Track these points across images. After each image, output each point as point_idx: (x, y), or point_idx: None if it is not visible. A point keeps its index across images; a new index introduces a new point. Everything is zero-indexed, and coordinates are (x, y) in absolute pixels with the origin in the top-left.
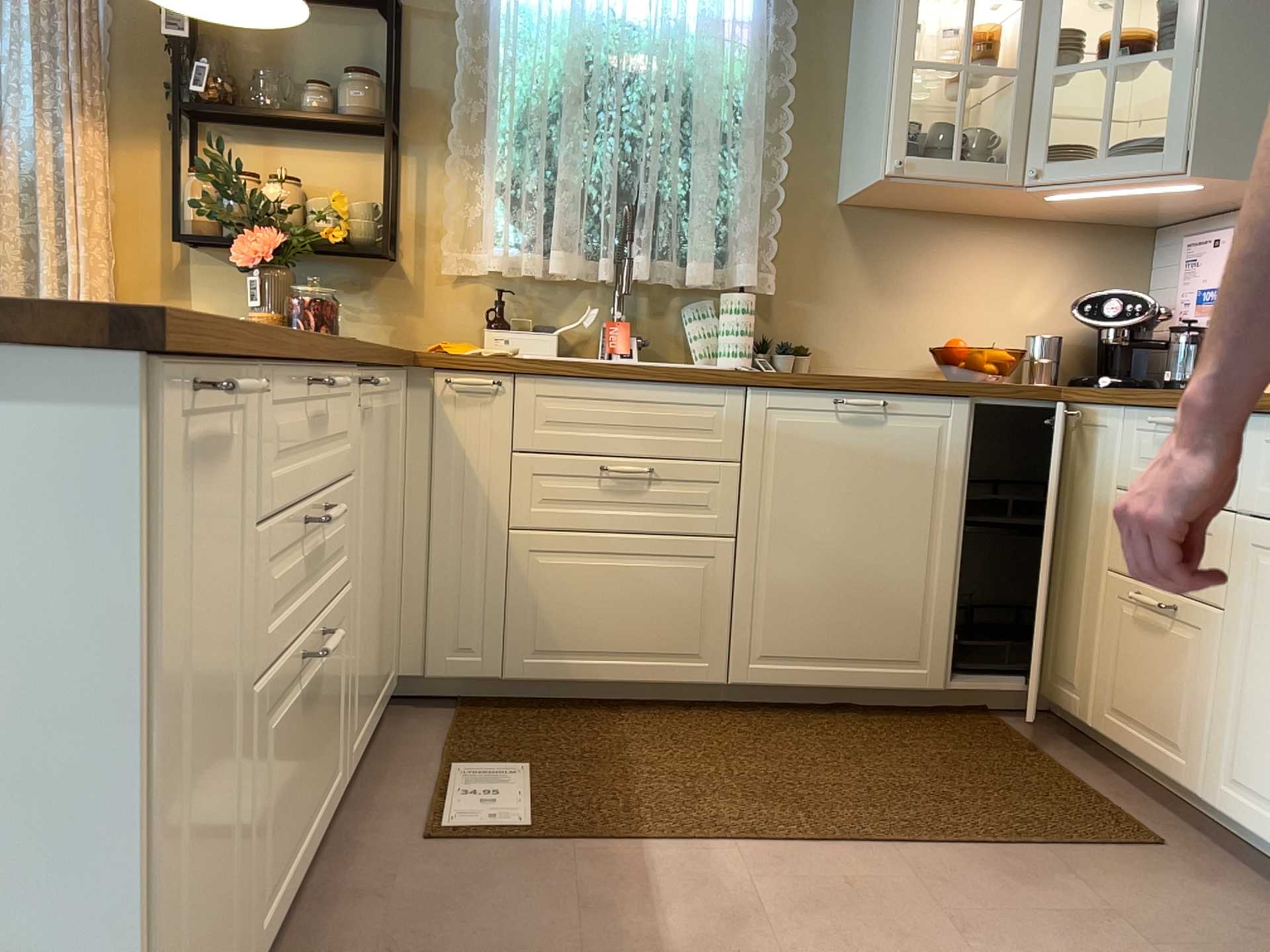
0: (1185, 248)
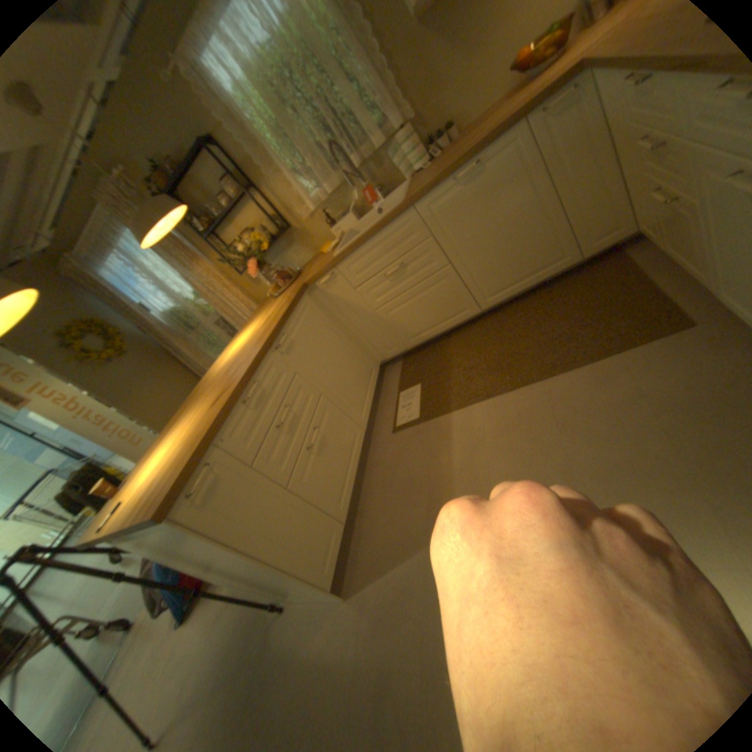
0: None
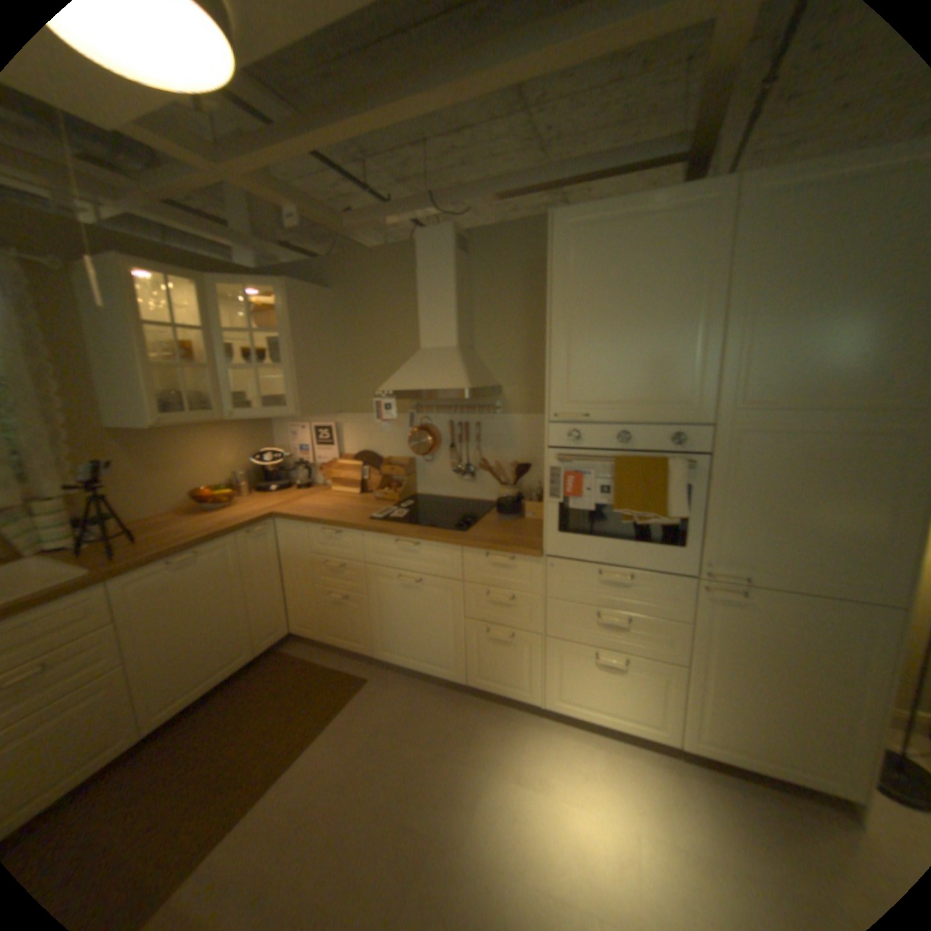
0: (286, 427)
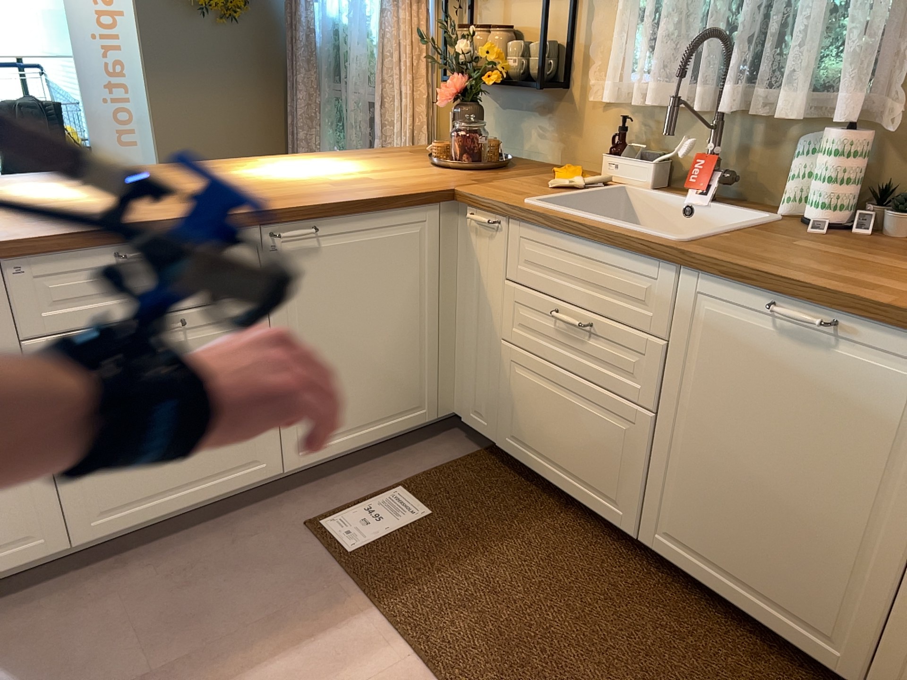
0: None
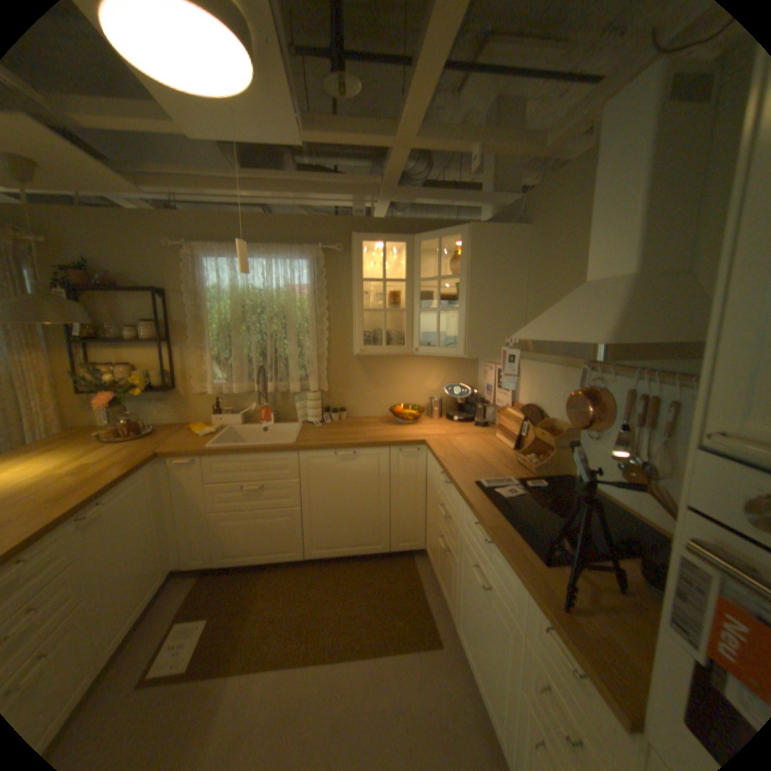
0: (483, 366)
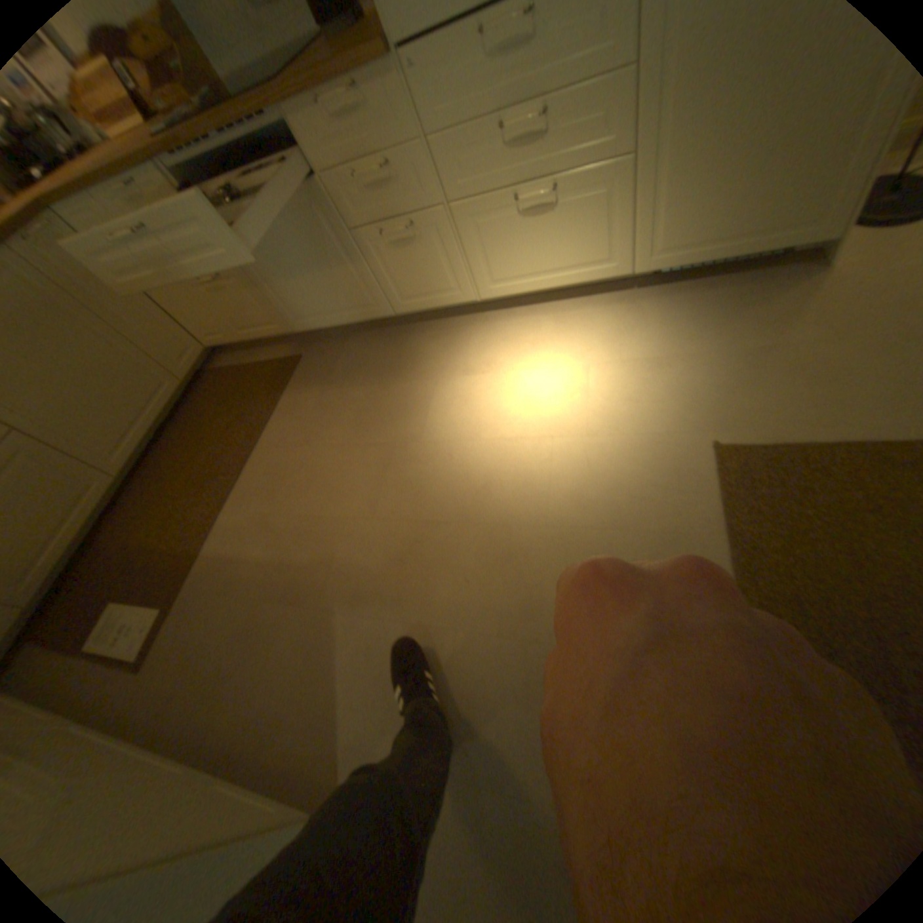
0: None
